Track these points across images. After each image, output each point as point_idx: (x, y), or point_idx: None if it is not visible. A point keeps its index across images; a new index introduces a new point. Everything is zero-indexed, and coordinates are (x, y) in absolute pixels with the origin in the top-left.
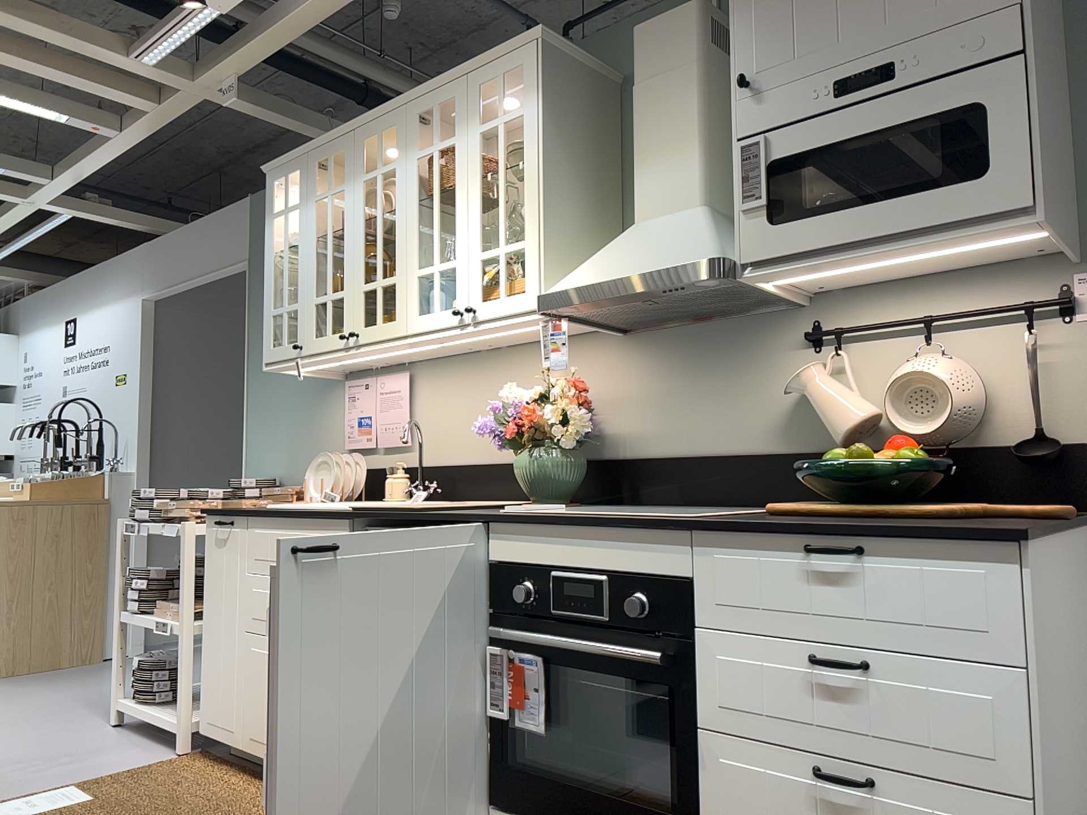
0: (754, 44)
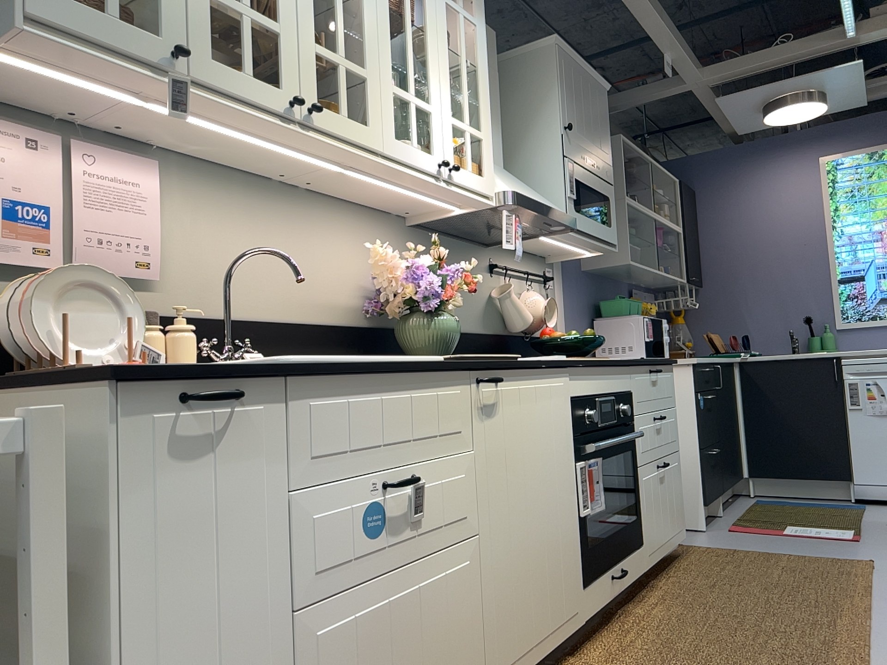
0: (567, 110)
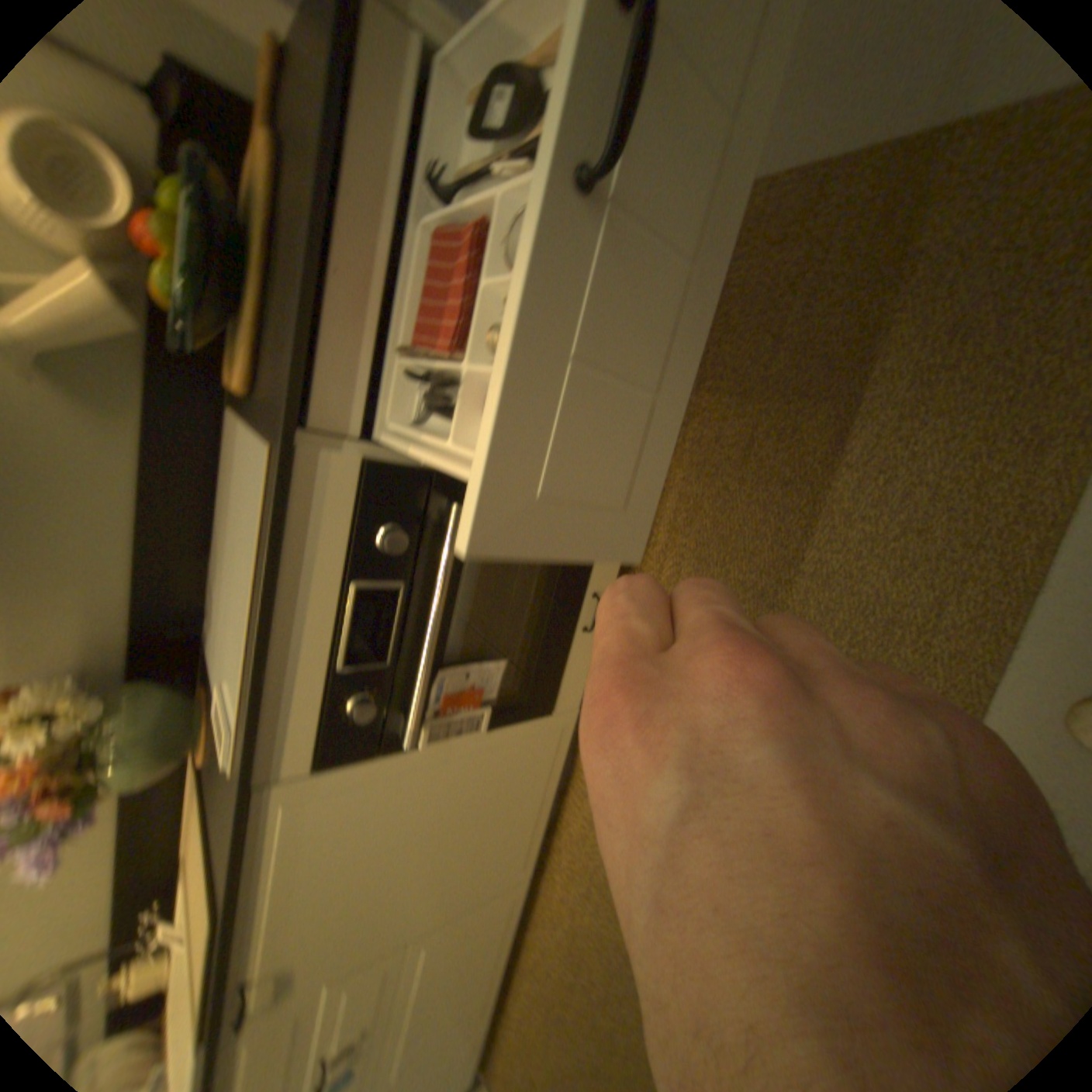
0: None
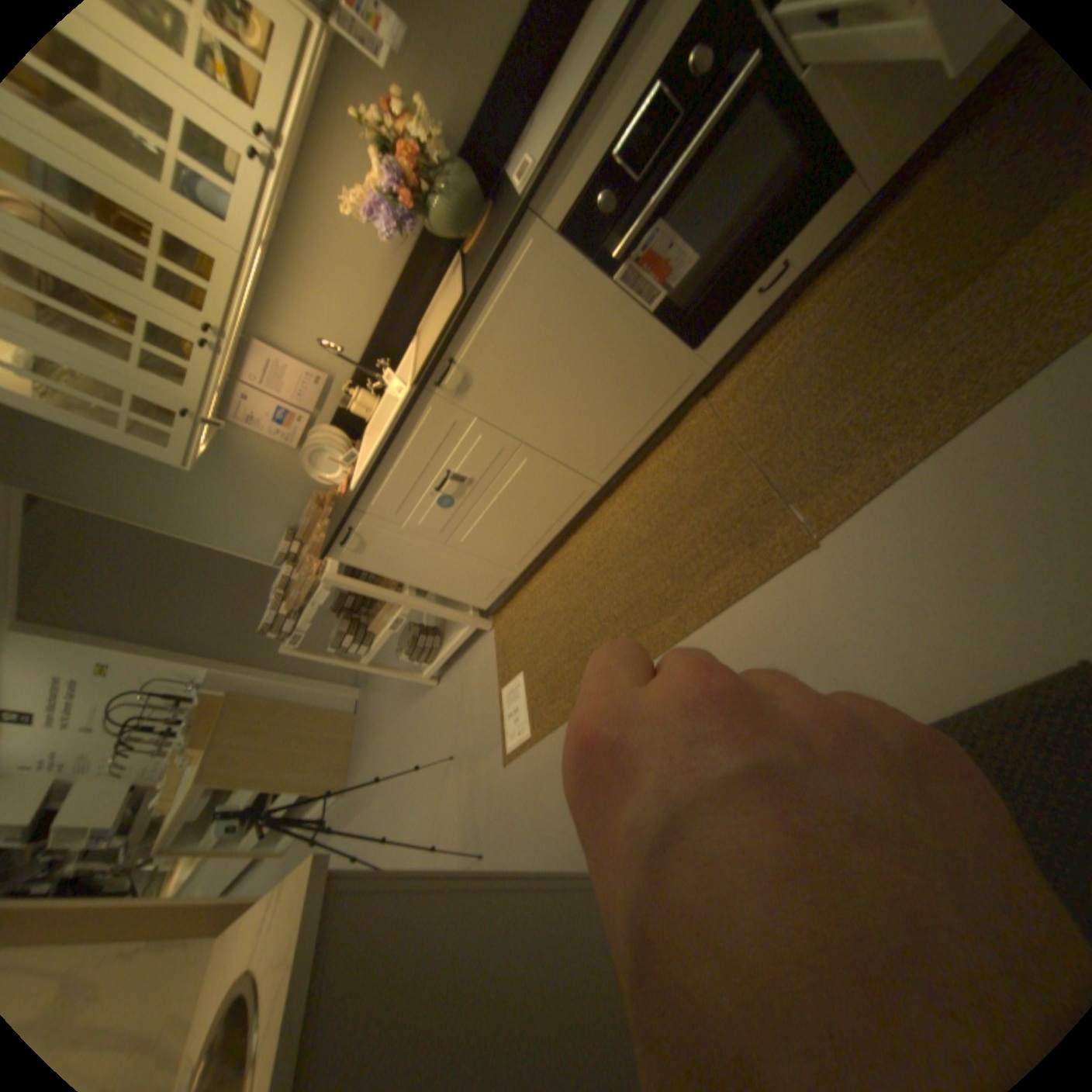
0: None
